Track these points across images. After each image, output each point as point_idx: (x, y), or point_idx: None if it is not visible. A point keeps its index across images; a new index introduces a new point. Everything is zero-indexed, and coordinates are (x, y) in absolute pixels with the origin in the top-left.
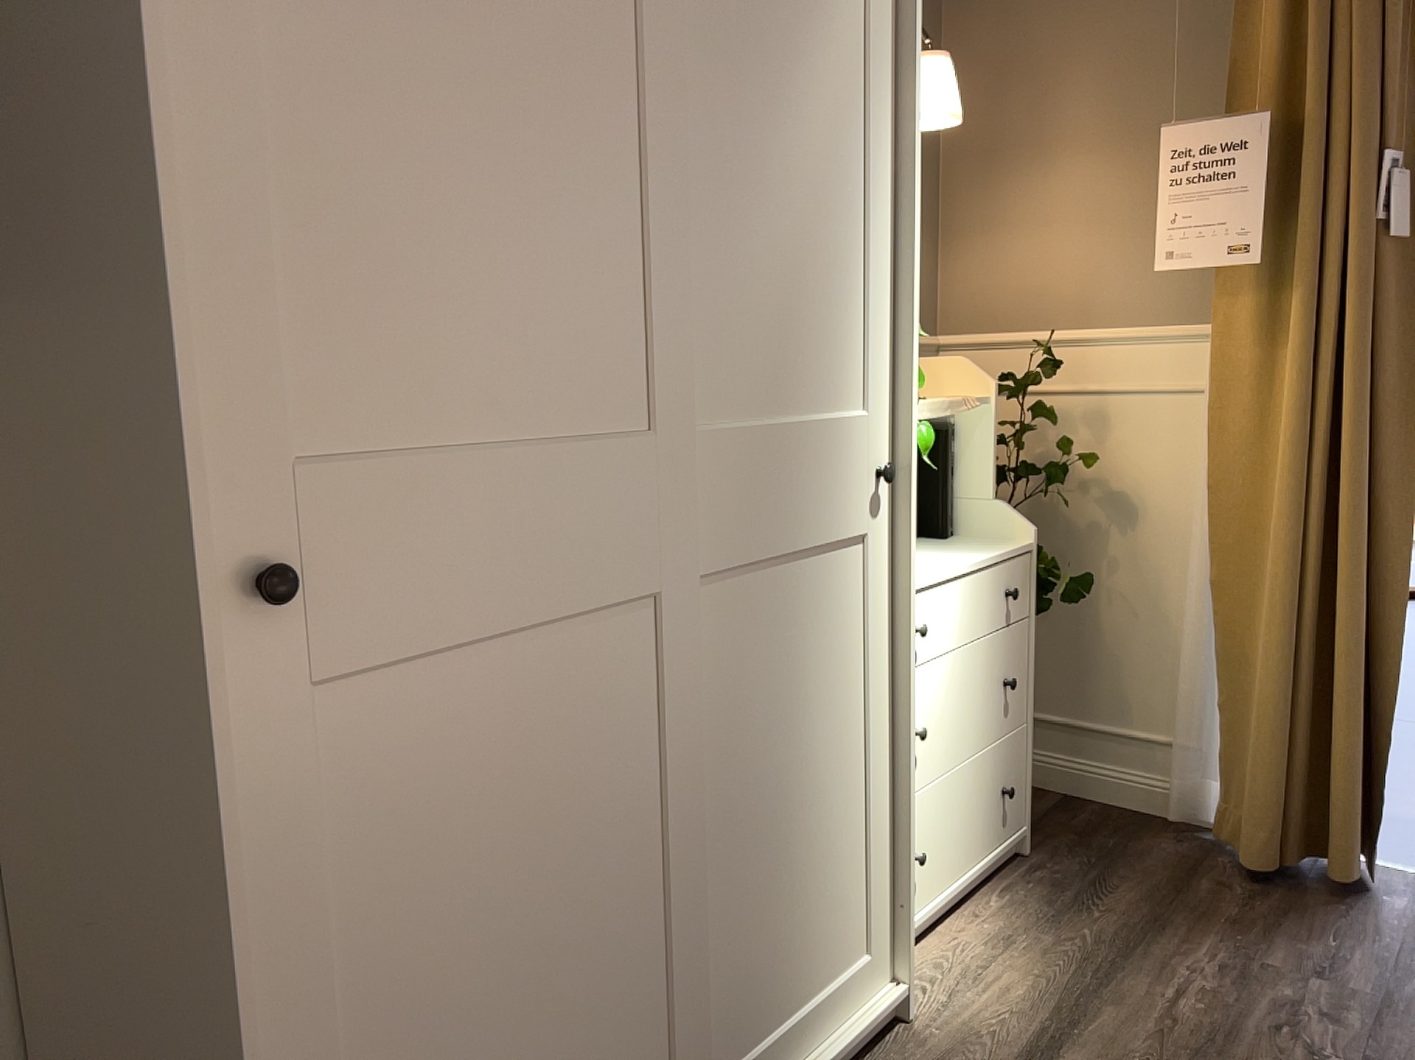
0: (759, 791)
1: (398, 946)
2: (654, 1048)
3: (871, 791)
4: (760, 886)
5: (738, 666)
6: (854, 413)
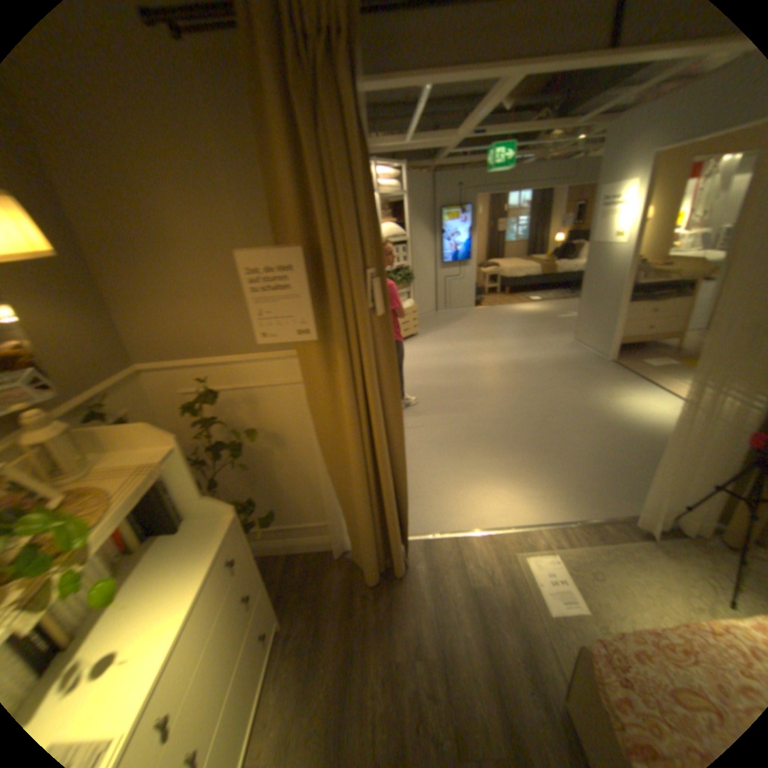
0: None
1: None
2: None
3: None
4: None
5: None
6: None
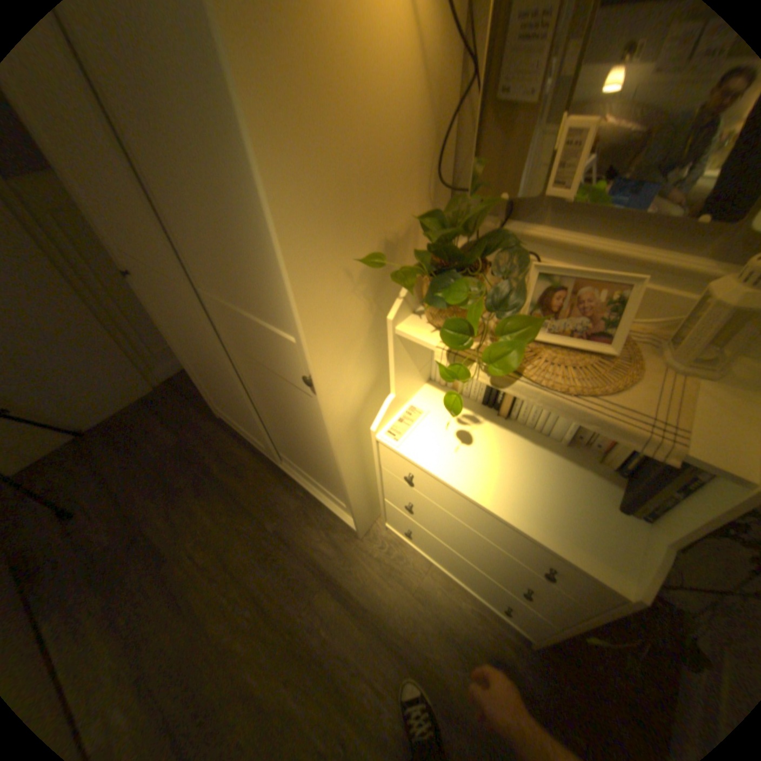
0: (278, 420)
1: (184, 352)
2: (252, 429)
3: (338, 478)
4: (287, 441)
5: (254, 380)
6: (285, 334)
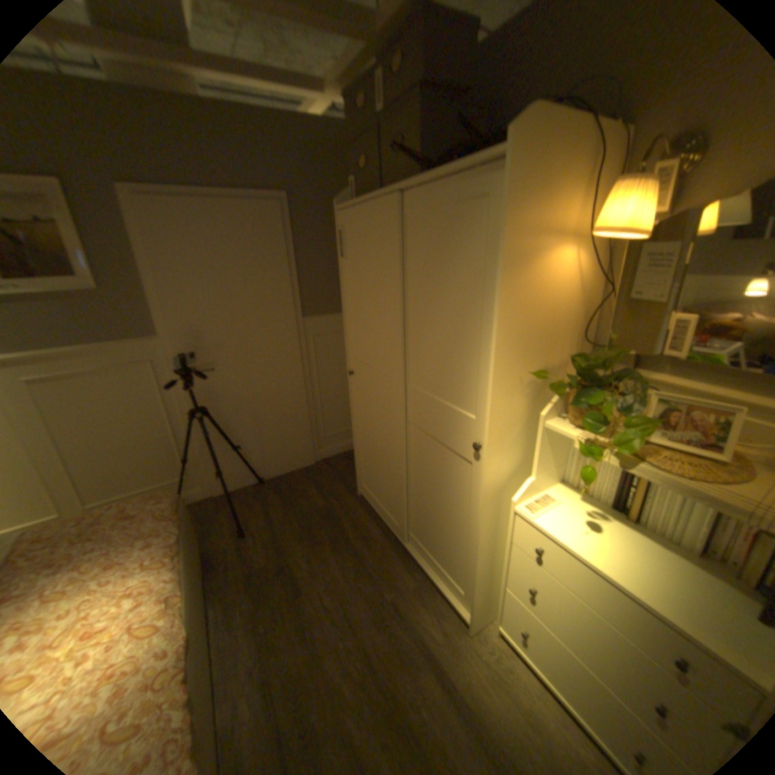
0: (425, 492)
1: (362, 432)
2: (393, 503)
3: (468, 552)
4: (425, 516)
5: (420, 454)
6: (469, 413)
